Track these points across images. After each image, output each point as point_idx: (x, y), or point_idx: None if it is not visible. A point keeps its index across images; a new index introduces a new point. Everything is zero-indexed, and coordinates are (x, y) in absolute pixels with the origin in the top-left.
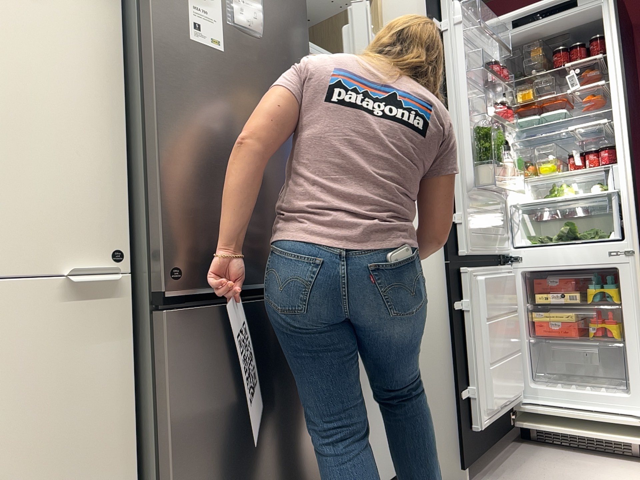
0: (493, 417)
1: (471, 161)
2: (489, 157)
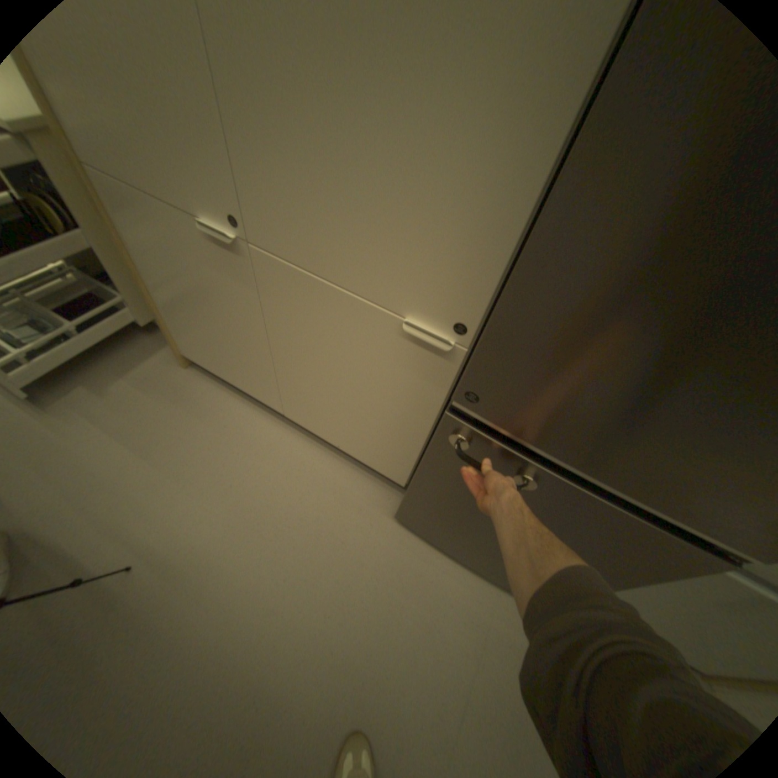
0: None
1: None
2: None
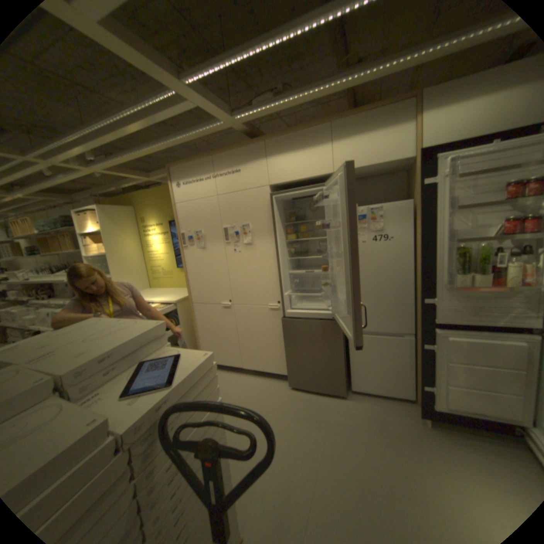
0: (456, 412)
1: (453, 268)
2: (468, 268)
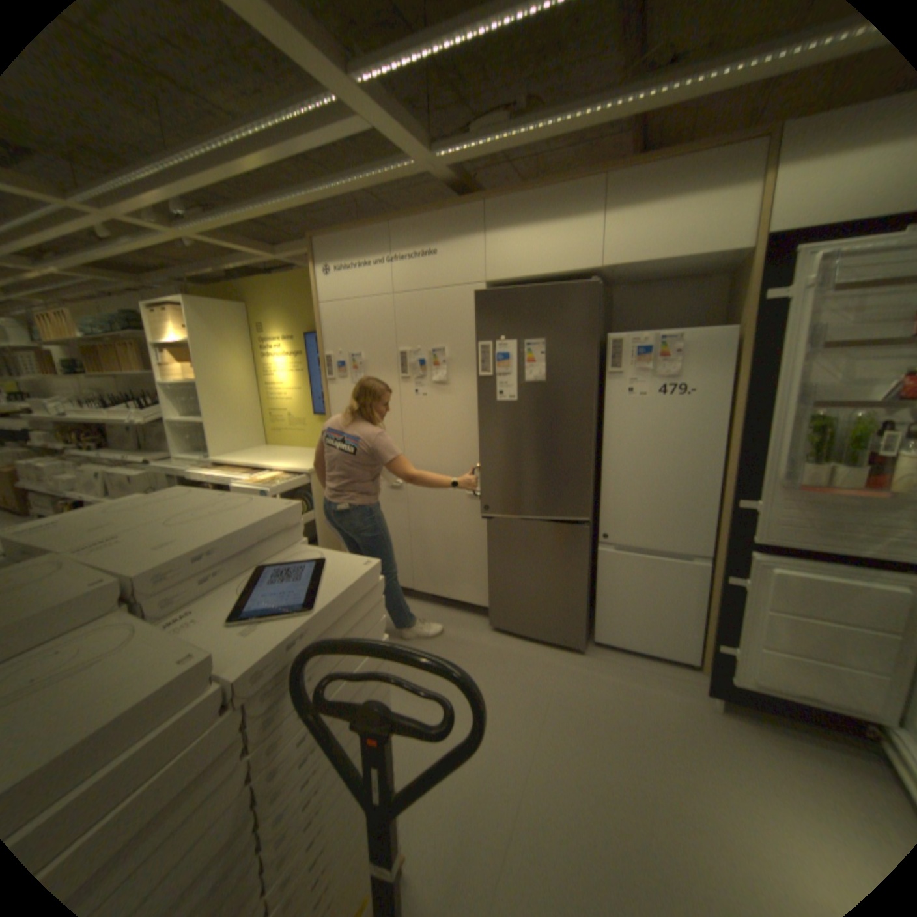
0: (770, 692)
1: (799, 452)
2: (826, 453)
